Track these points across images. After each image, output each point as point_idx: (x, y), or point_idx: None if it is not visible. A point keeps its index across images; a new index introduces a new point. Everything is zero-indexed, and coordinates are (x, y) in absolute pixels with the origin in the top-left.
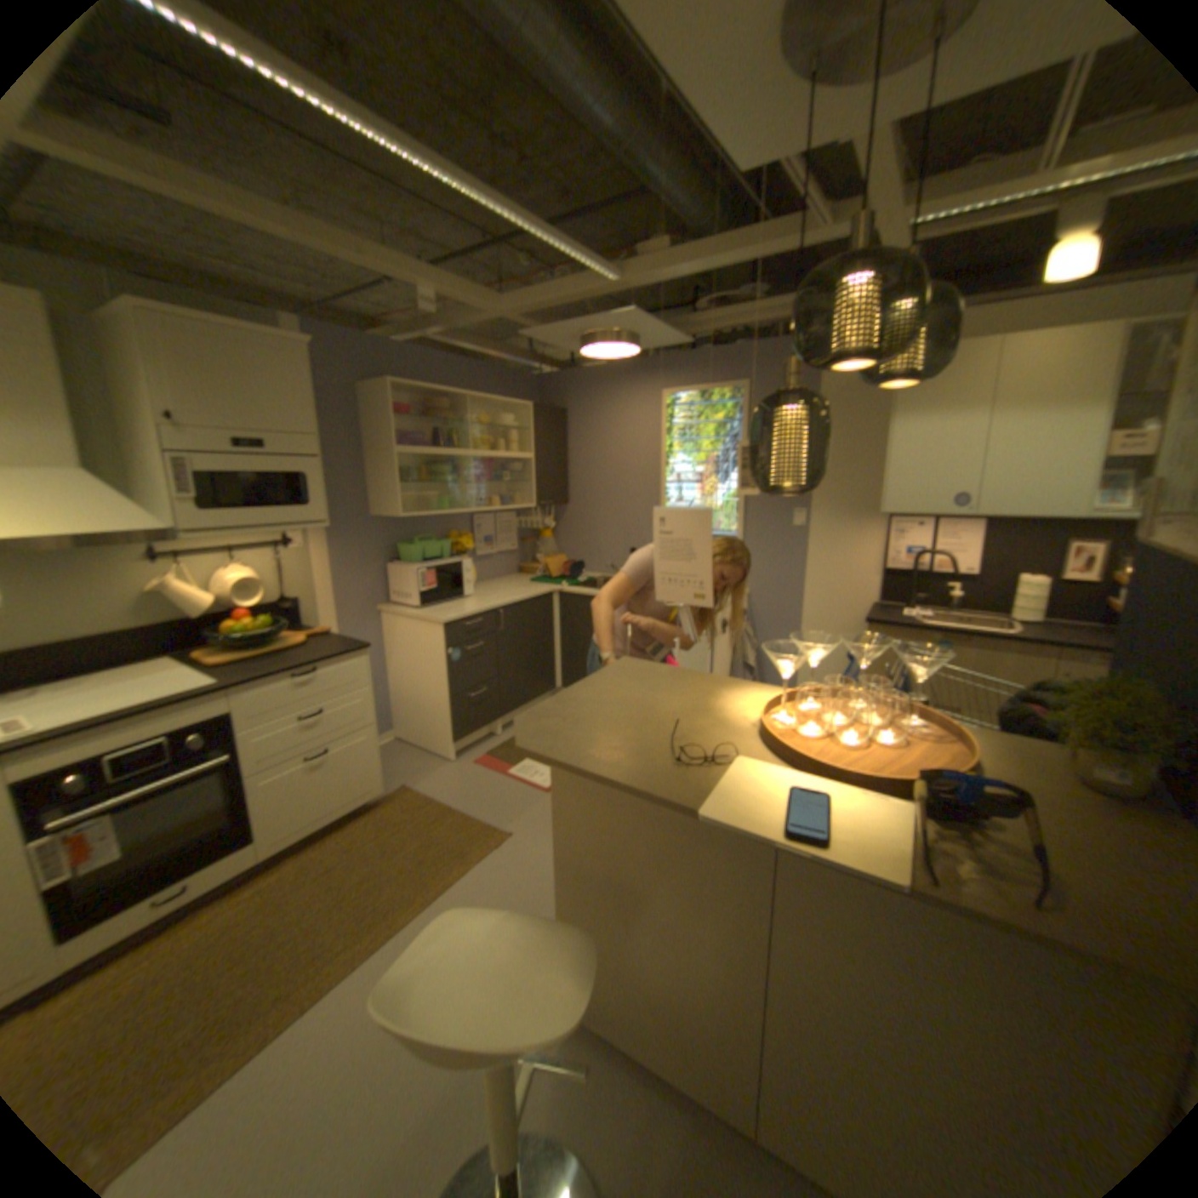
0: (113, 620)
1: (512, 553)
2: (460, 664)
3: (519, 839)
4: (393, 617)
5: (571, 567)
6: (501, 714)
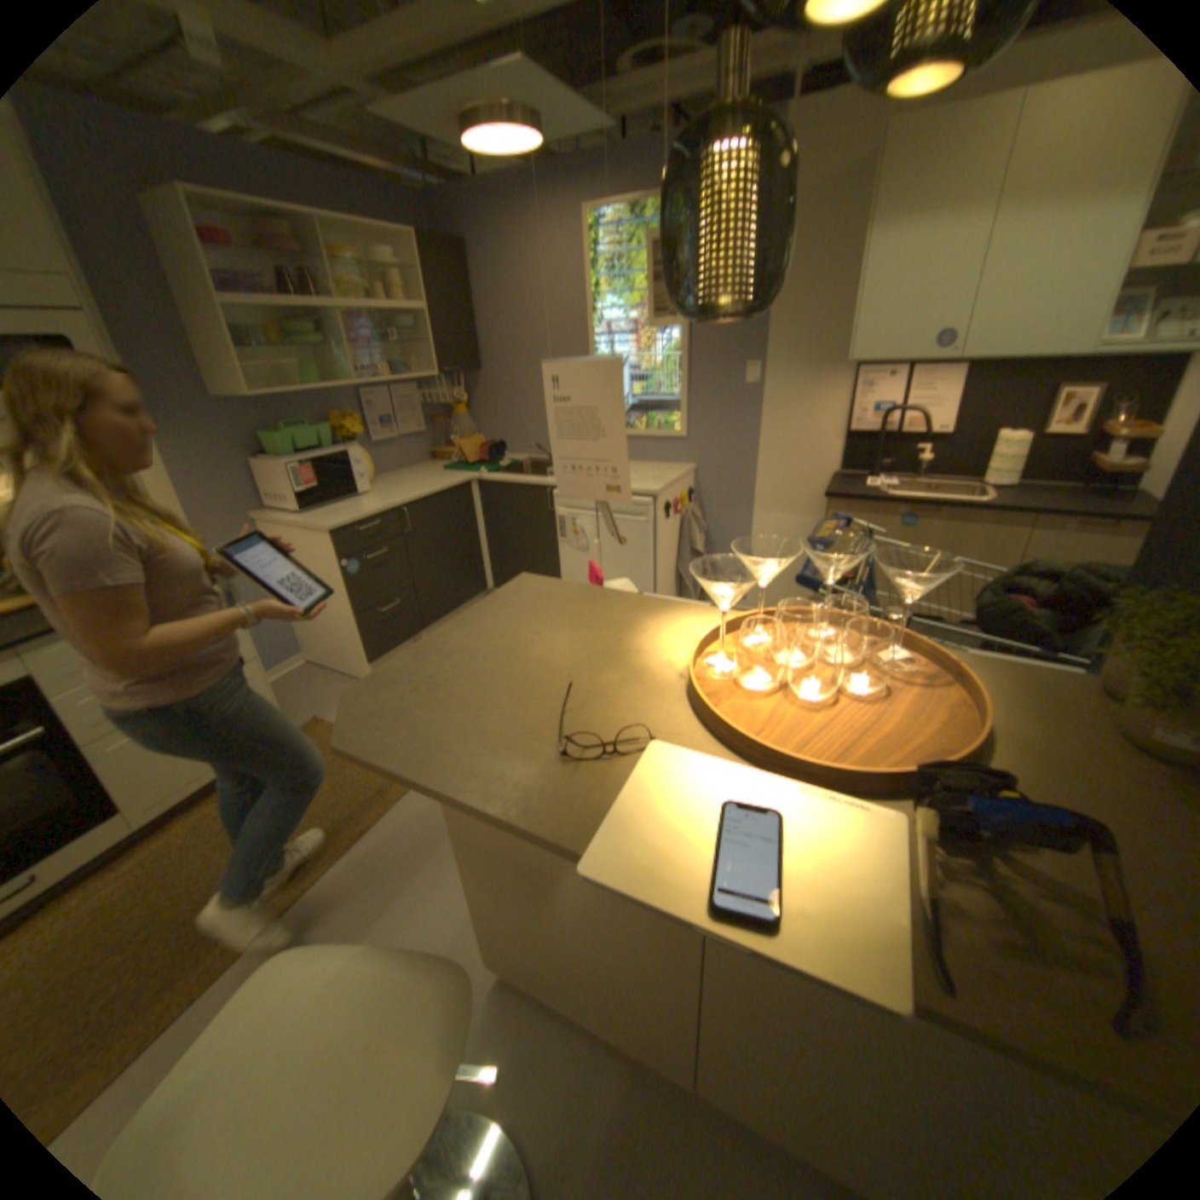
0: None
1: (420, 435)
2: (363, 576)
3: None
4: (272, 526)
5: (493, 449)
6: (426, 625)
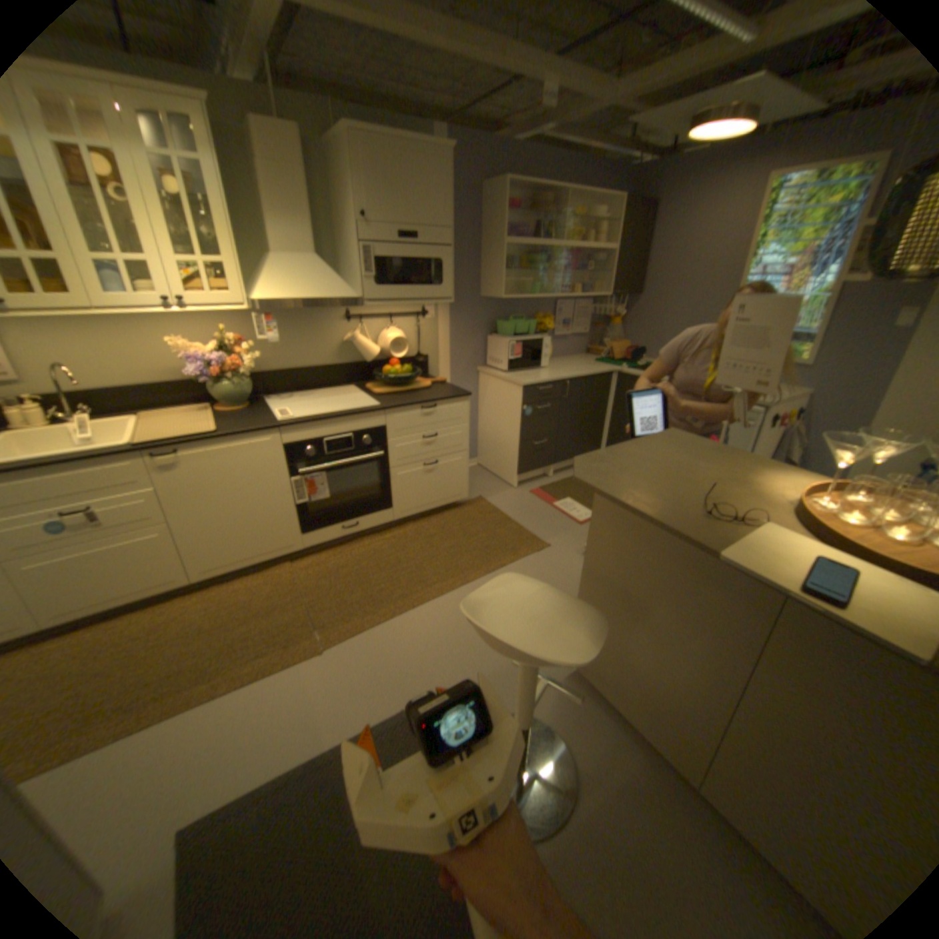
0: (329, 357)
1: (584, 334)
2: (532, 418)
3: (556, 549)
4: (489, 376)
5: (635, 351)
6: (556, 461)
